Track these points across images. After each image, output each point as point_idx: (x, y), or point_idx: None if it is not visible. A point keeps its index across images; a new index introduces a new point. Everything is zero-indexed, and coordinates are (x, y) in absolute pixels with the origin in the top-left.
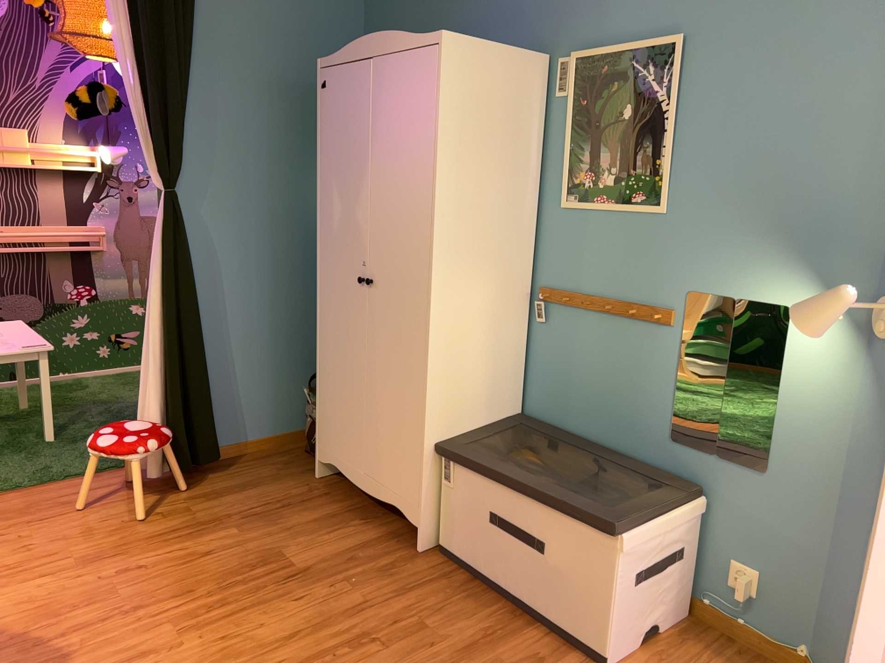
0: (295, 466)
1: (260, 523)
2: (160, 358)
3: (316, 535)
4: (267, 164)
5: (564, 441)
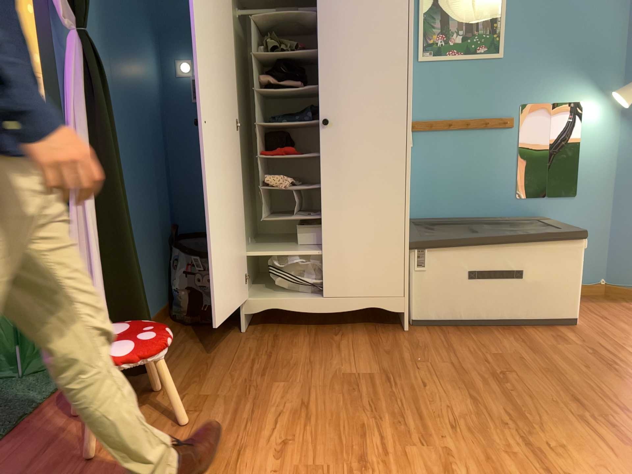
0: (206, 333)
1: (281, 370)
2: (92, 244)
3: (336, 355)
4: (116, 24)
5: (452, 221)
